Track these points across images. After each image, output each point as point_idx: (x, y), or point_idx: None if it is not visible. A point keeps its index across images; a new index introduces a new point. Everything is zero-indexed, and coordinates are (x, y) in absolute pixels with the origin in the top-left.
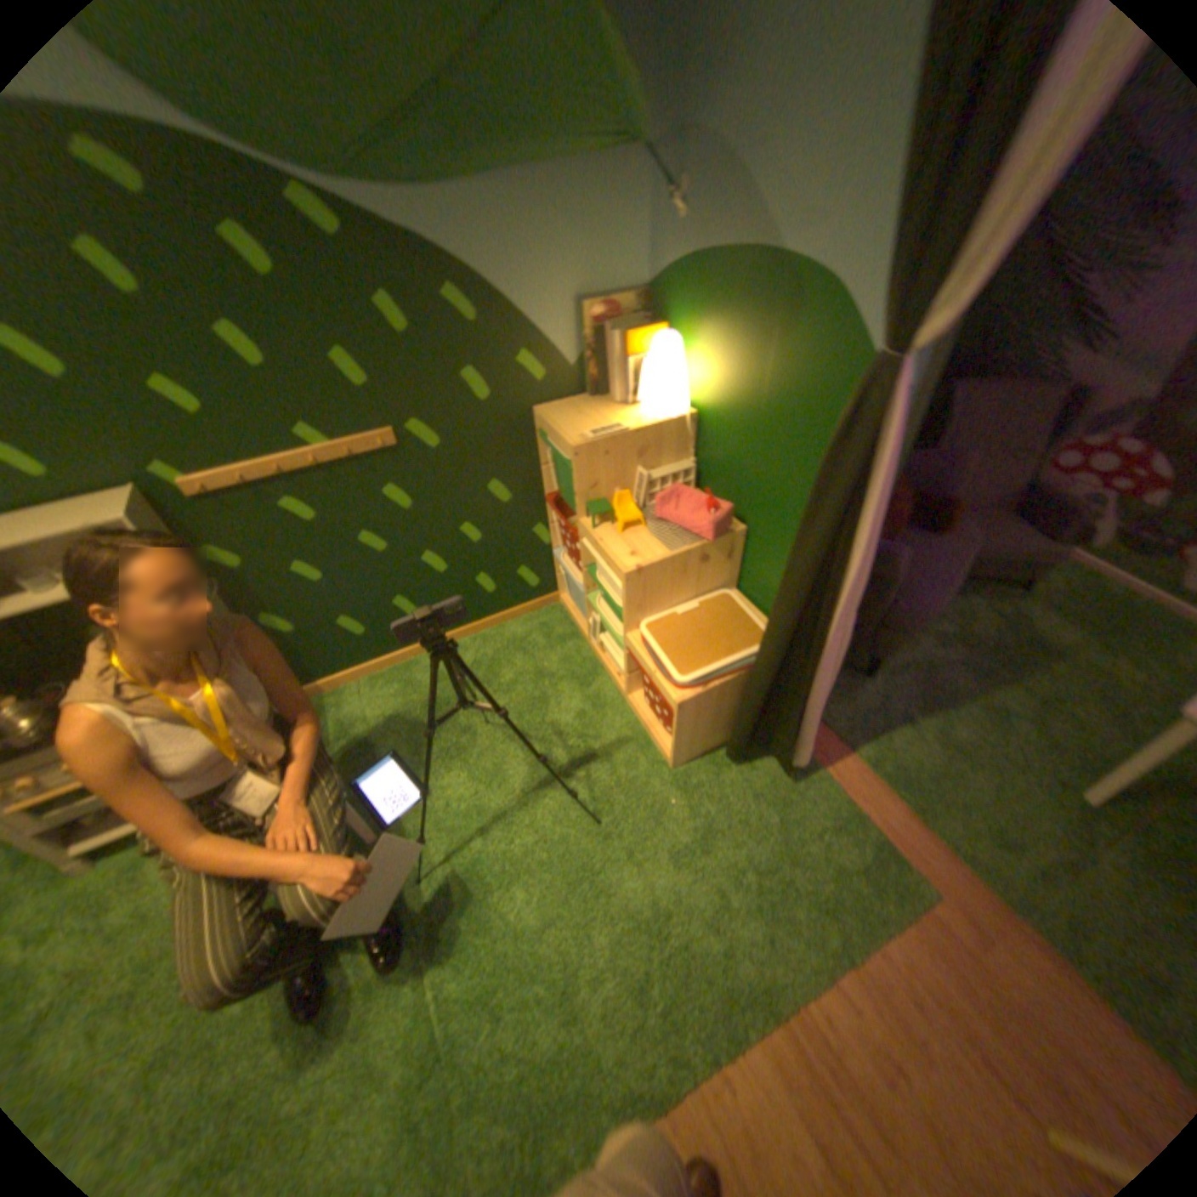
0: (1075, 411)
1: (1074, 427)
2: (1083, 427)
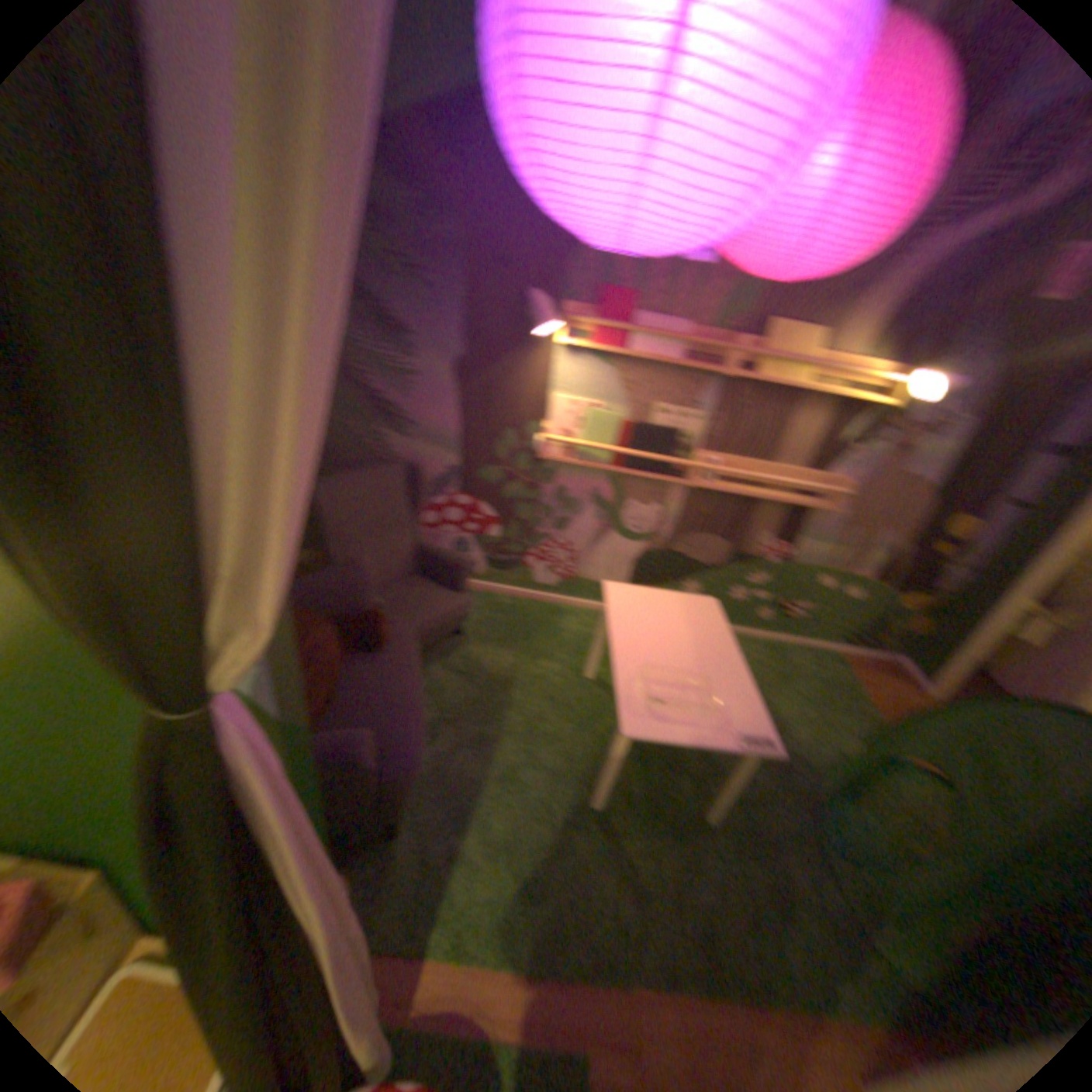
0: (413, 482)
1: (420, 495)
2: (425, 493)
